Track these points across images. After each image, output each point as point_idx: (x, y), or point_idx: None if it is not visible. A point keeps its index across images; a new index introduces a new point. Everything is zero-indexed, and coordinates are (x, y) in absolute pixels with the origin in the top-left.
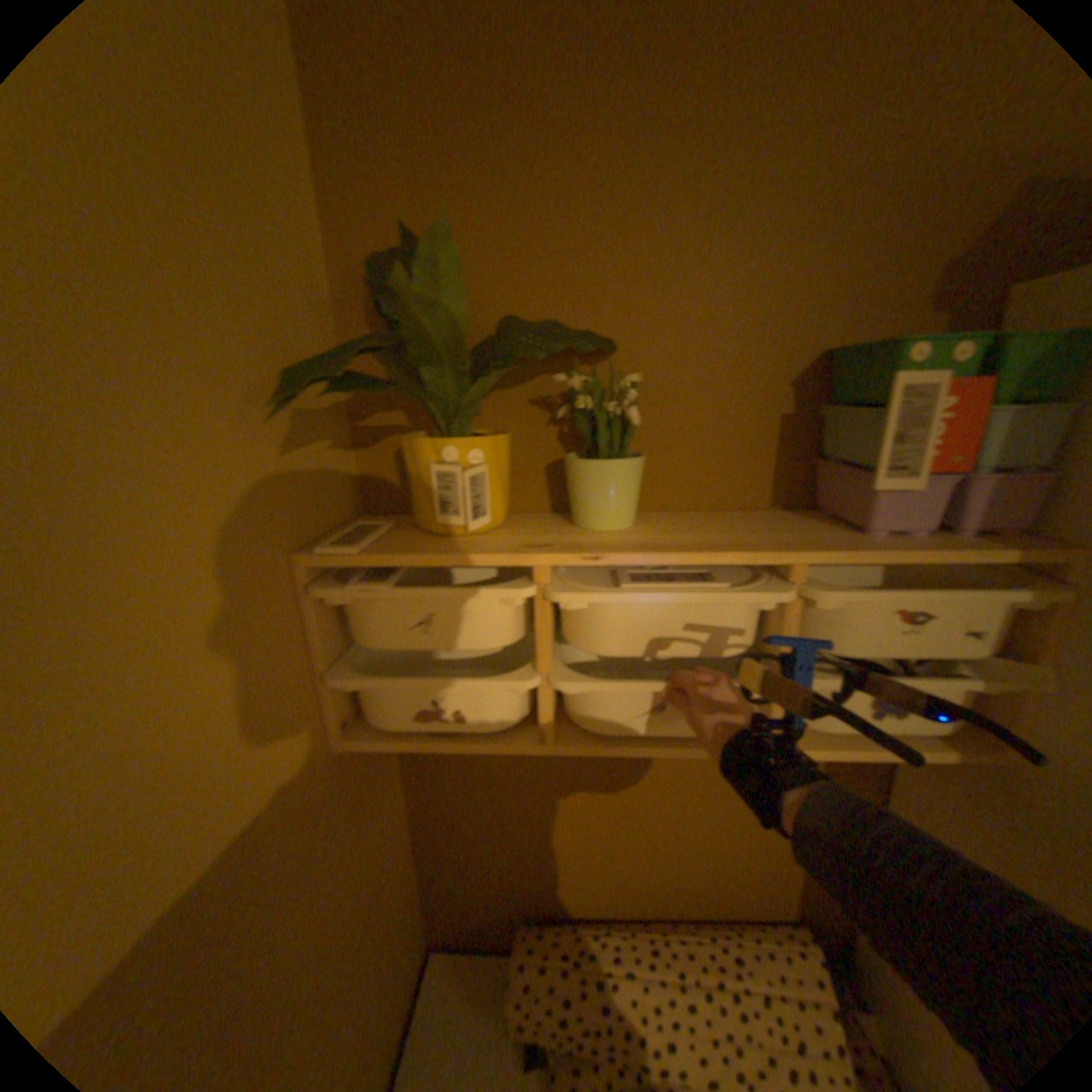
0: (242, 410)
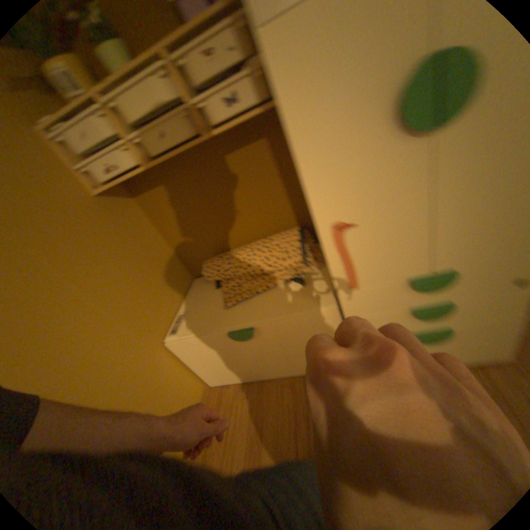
0: None
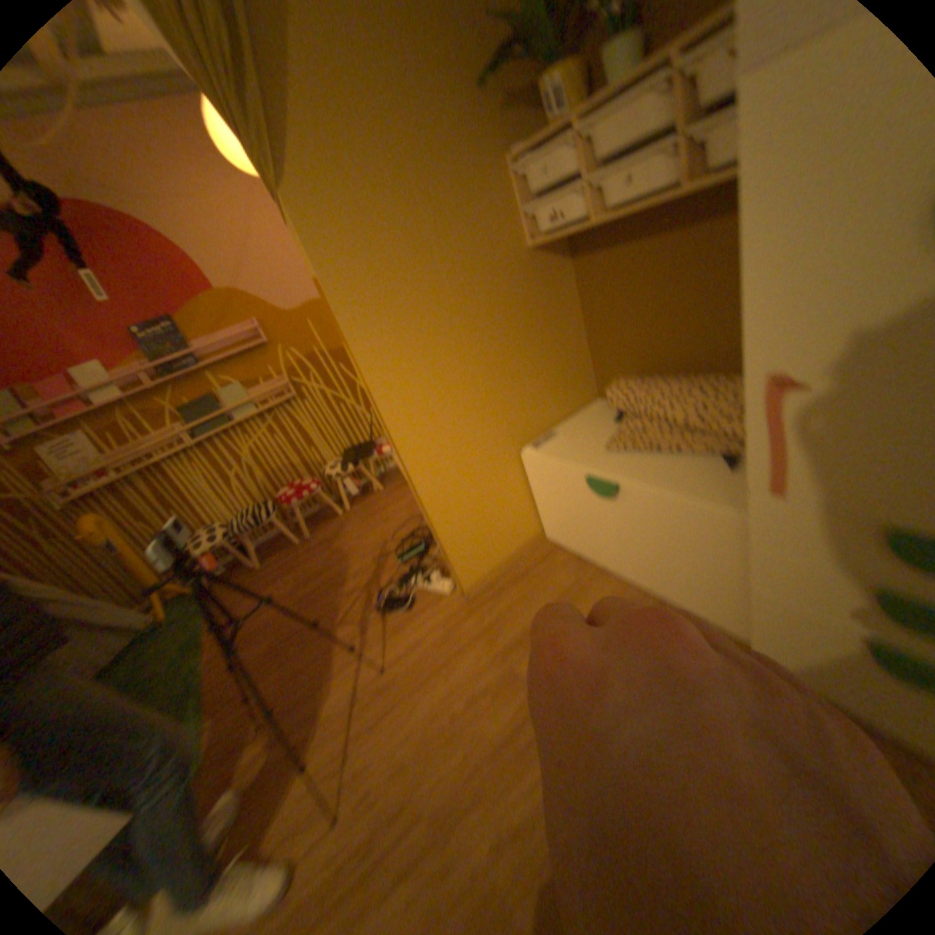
0: (480, 92)
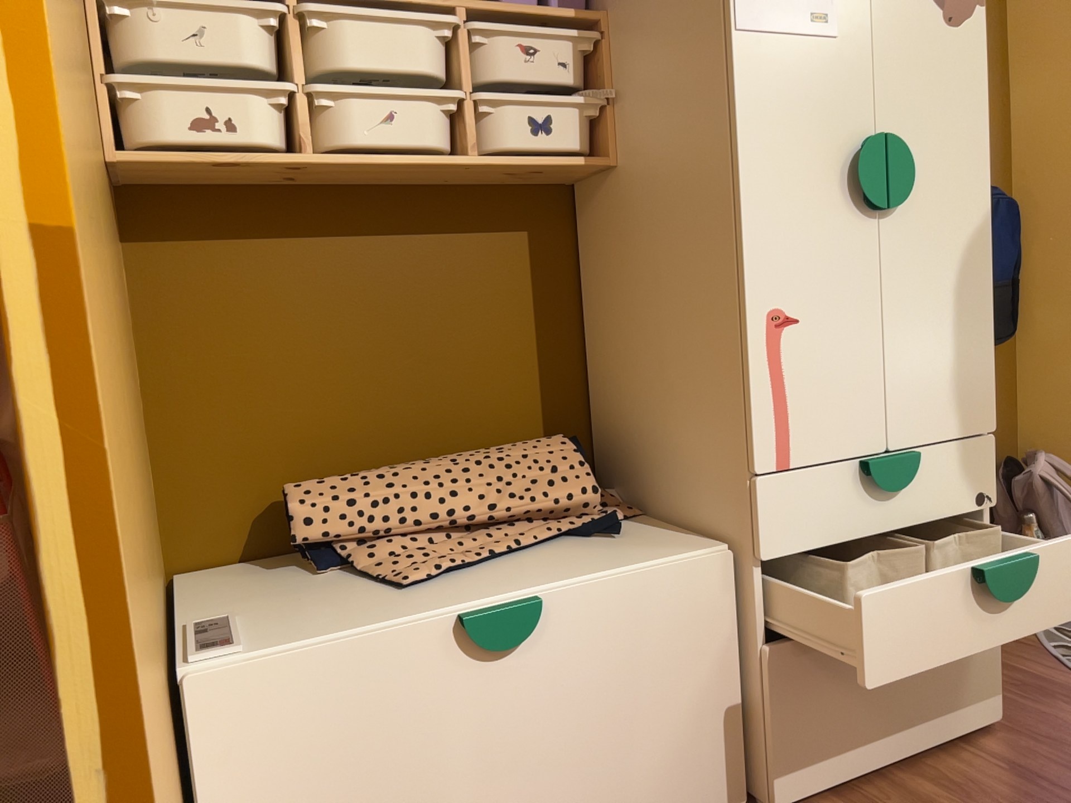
0: None
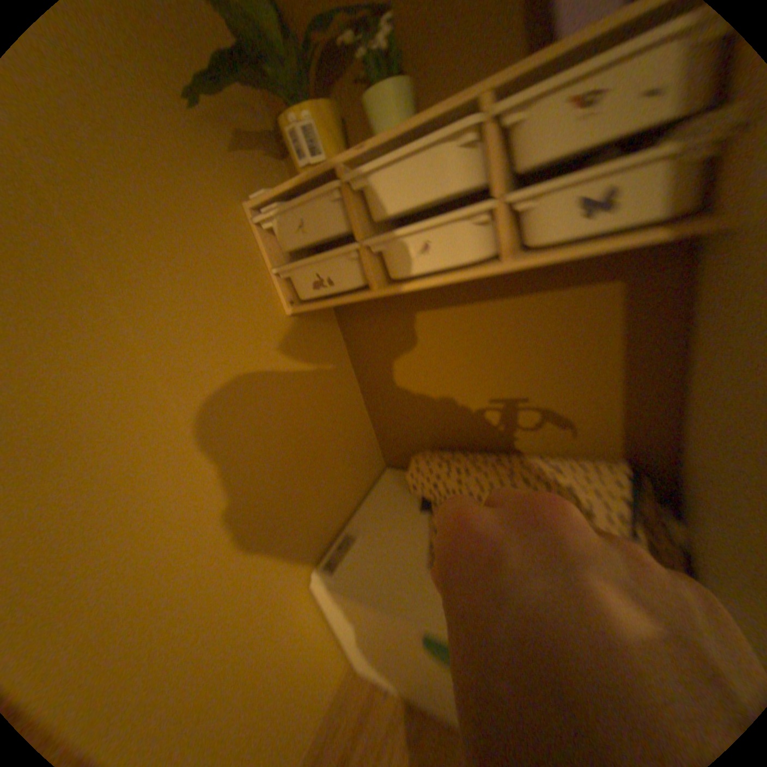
0: (196, 122)
